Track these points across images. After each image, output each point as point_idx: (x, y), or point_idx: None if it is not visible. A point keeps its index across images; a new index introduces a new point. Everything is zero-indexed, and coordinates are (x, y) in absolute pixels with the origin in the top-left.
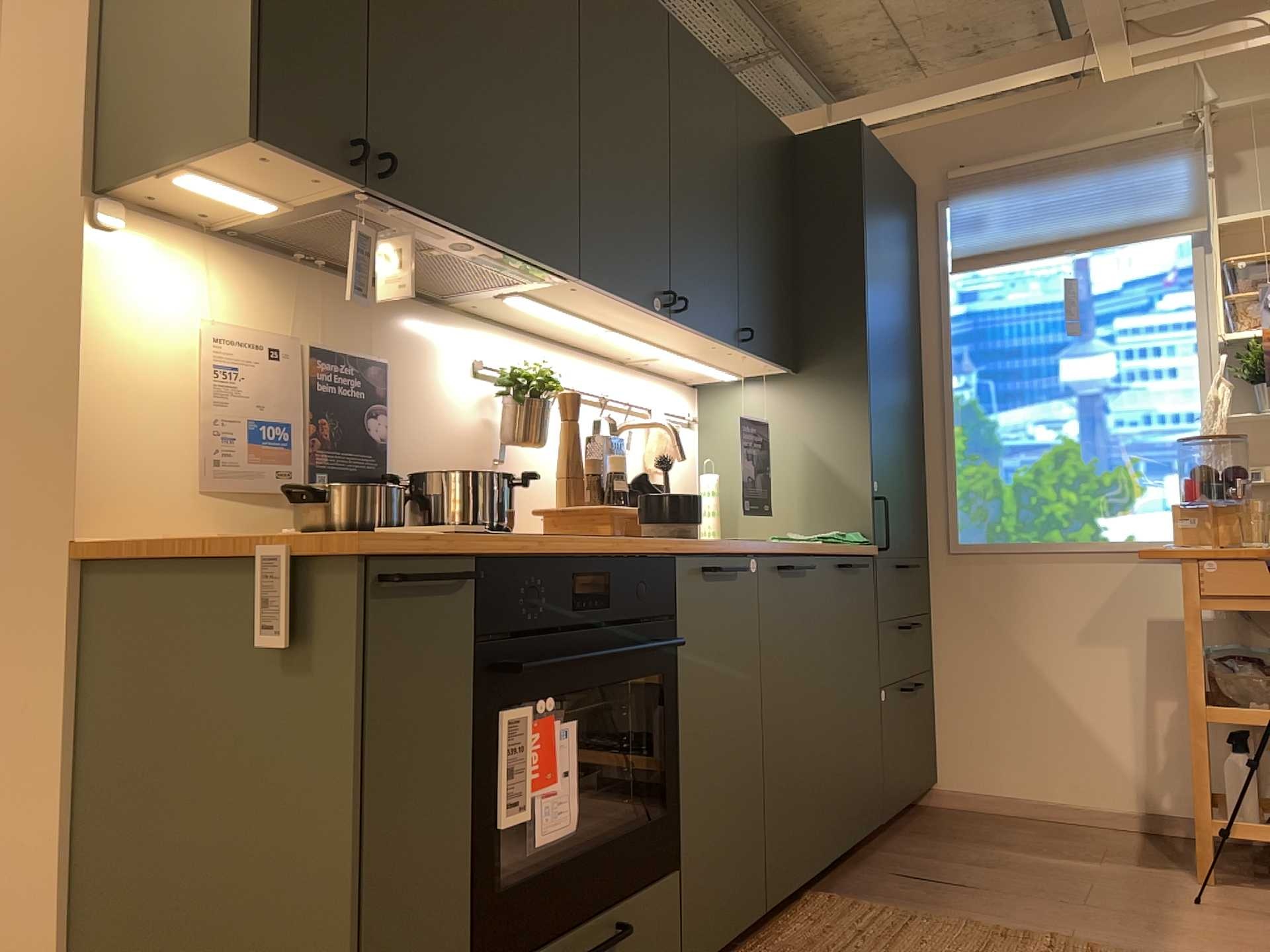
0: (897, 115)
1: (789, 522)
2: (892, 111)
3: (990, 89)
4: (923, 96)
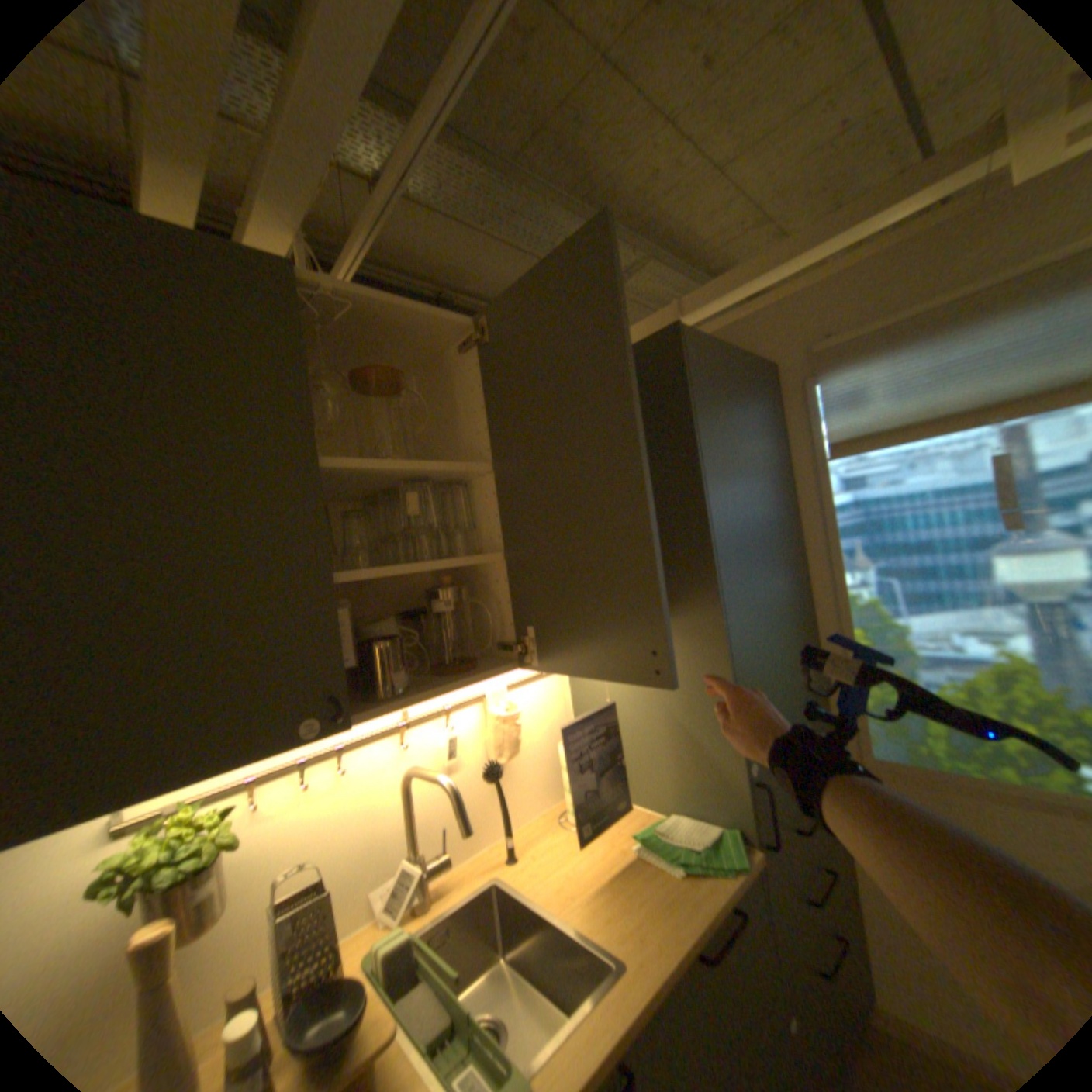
0: (749, 289)
1: (659, 789)
2: (741, 287)
3: (855, 230)
4: (775, 261)
